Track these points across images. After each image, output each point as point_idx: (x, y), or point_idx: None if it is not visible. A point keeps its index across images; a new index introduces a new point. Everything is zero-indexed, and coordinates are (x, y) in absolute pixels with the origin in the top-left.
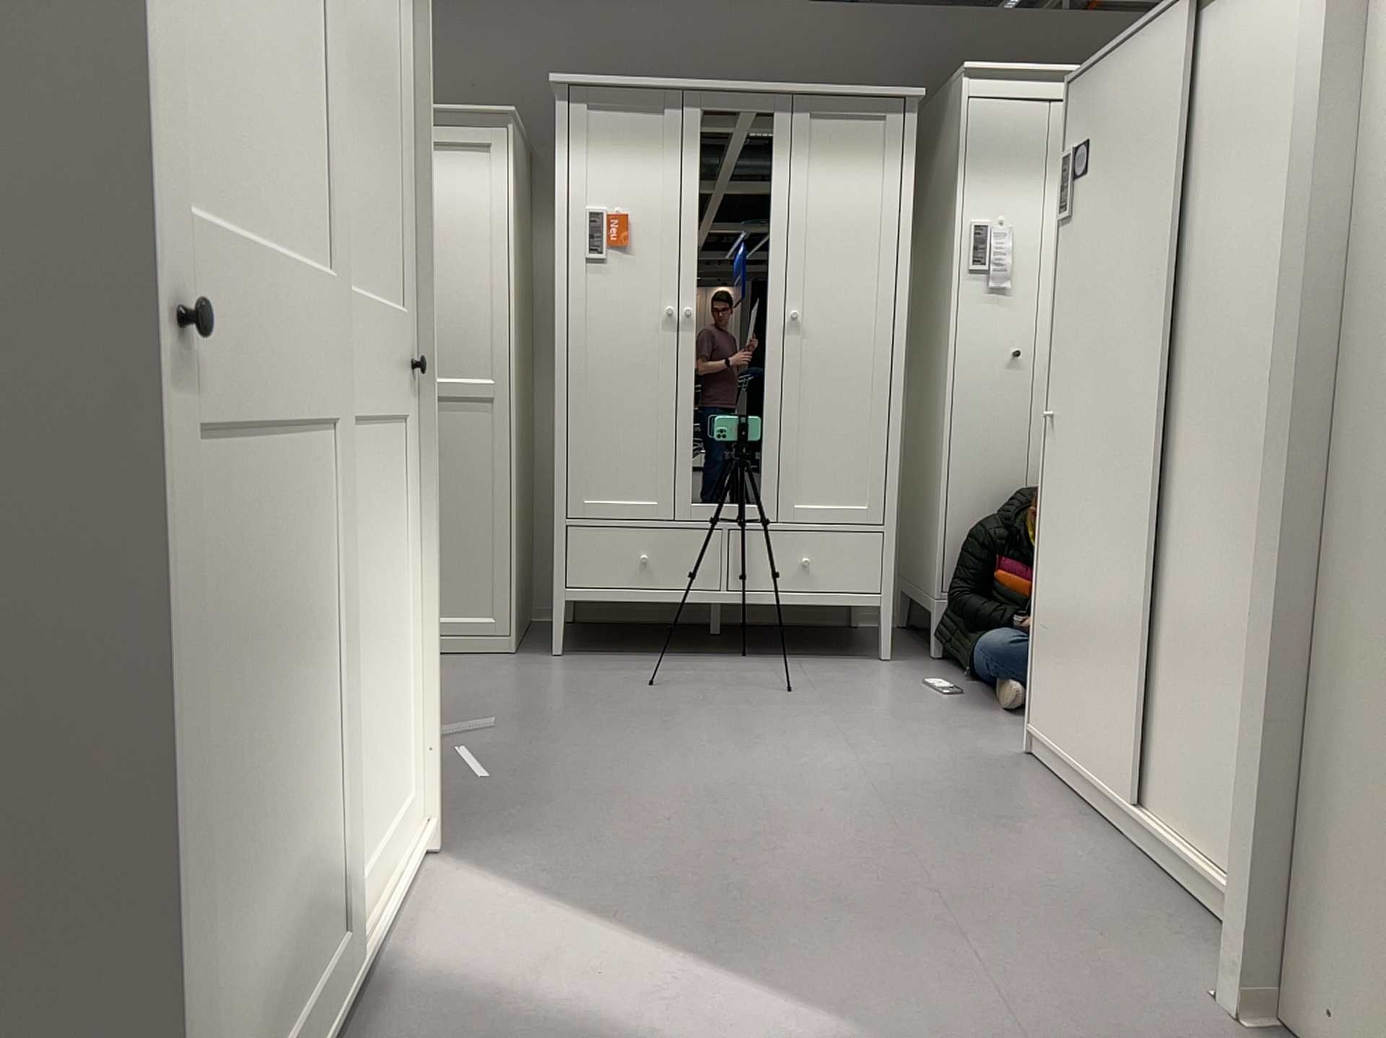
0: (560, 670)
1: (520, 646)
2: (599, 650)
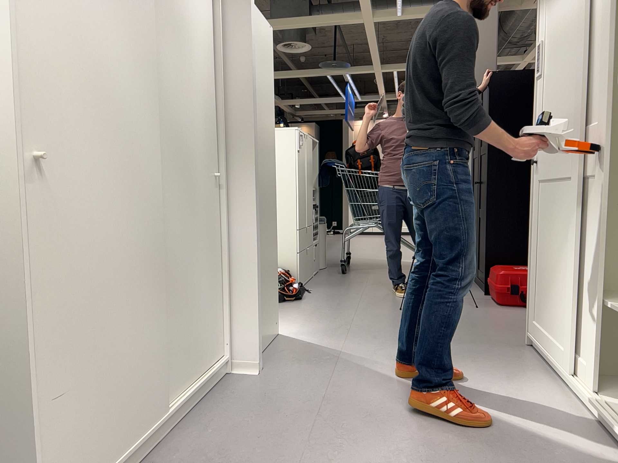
0: None
1: None
2: None
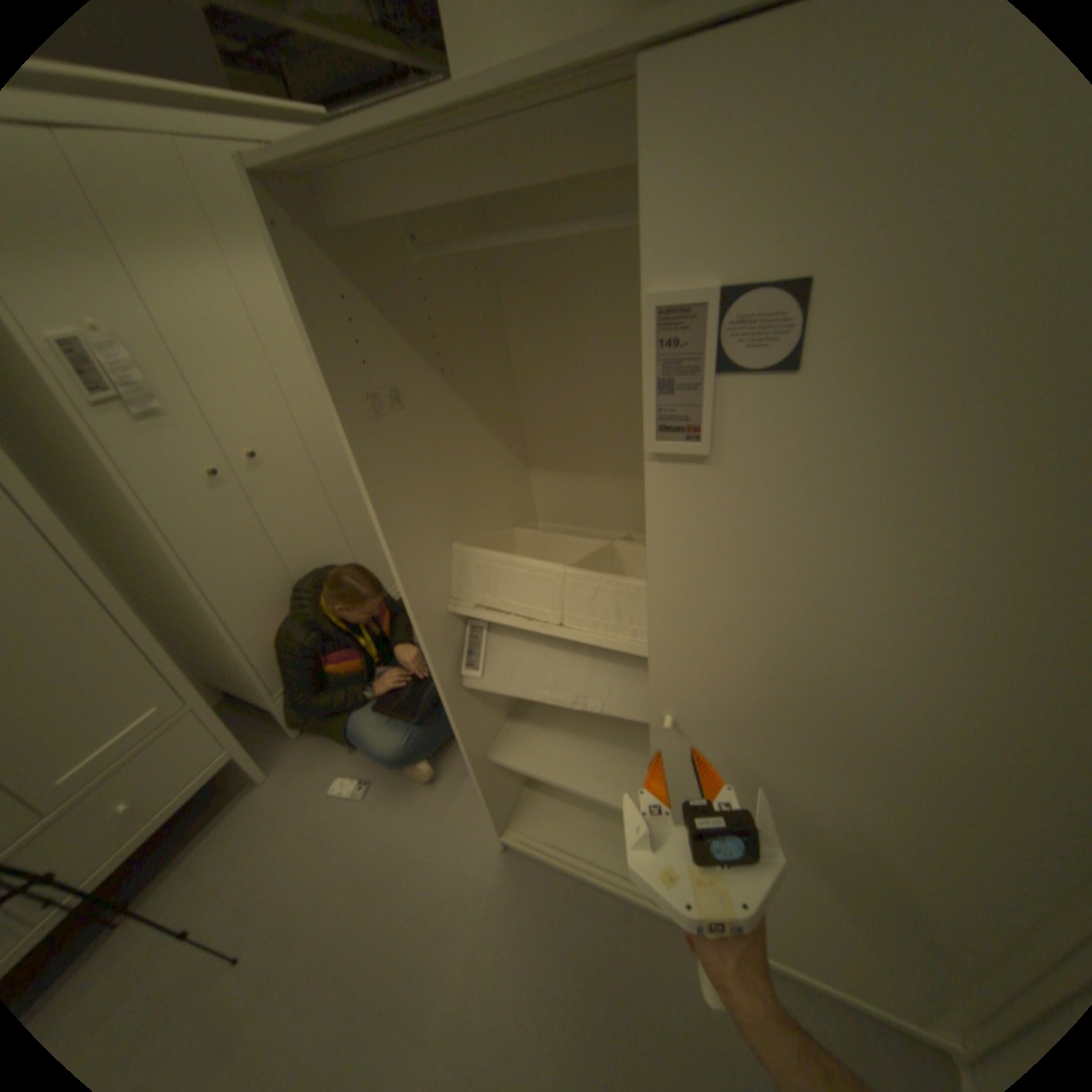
0: None
1: None
2: None
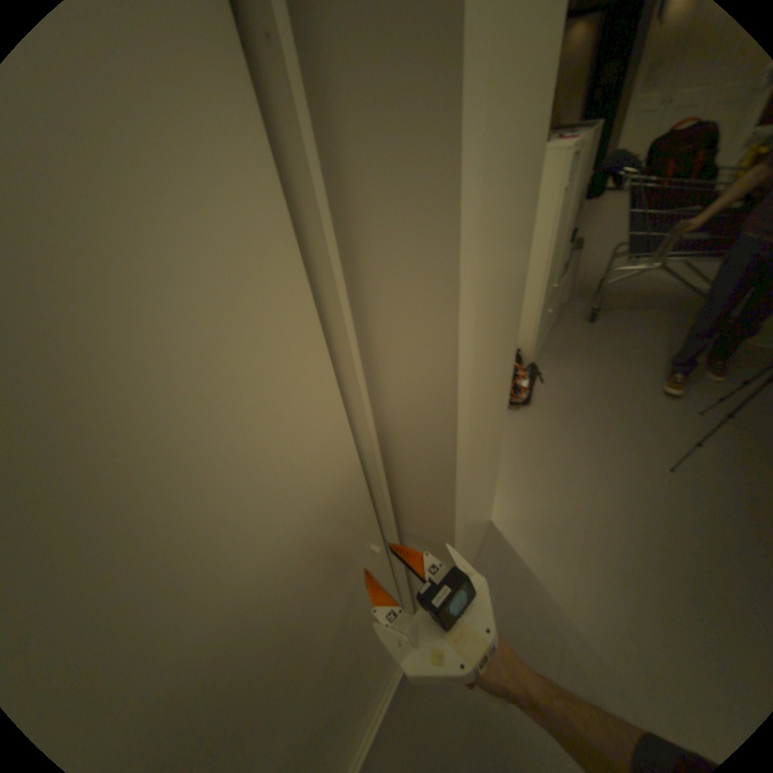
0: None
1: None
2: None
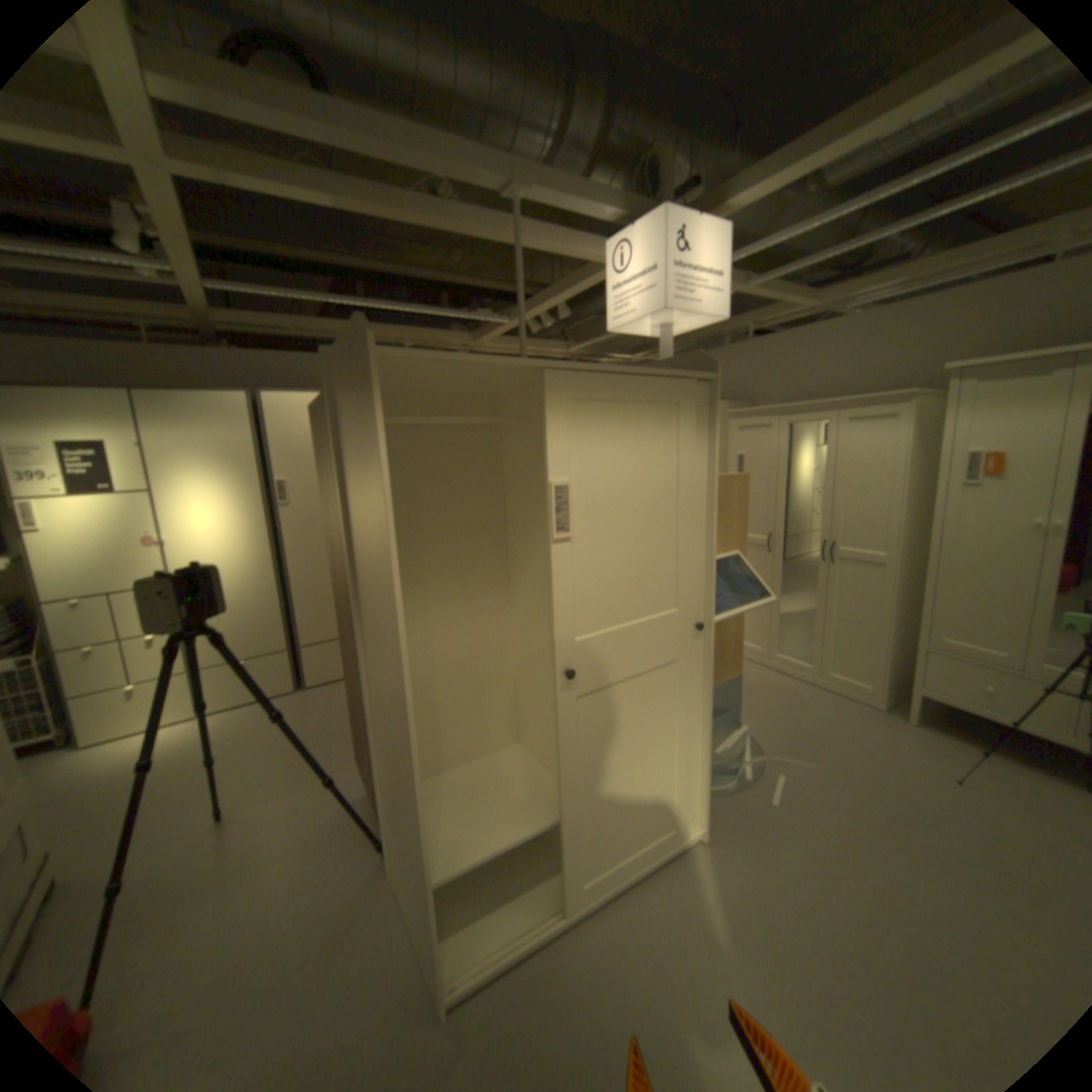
0: (904, 739)
1: (893, 707)
2: (951, 733)
